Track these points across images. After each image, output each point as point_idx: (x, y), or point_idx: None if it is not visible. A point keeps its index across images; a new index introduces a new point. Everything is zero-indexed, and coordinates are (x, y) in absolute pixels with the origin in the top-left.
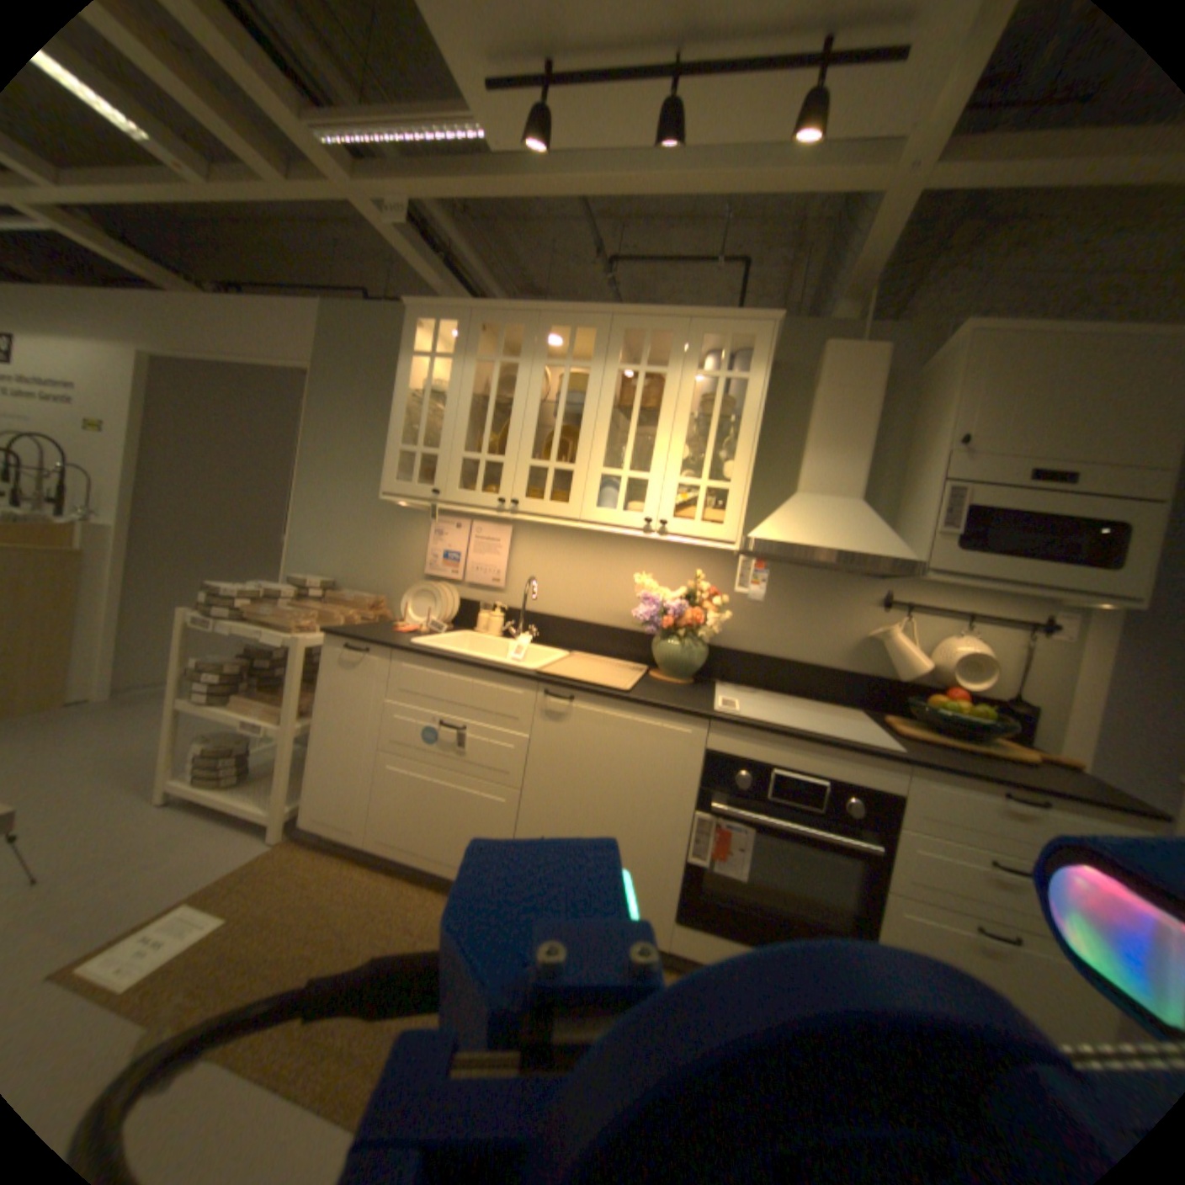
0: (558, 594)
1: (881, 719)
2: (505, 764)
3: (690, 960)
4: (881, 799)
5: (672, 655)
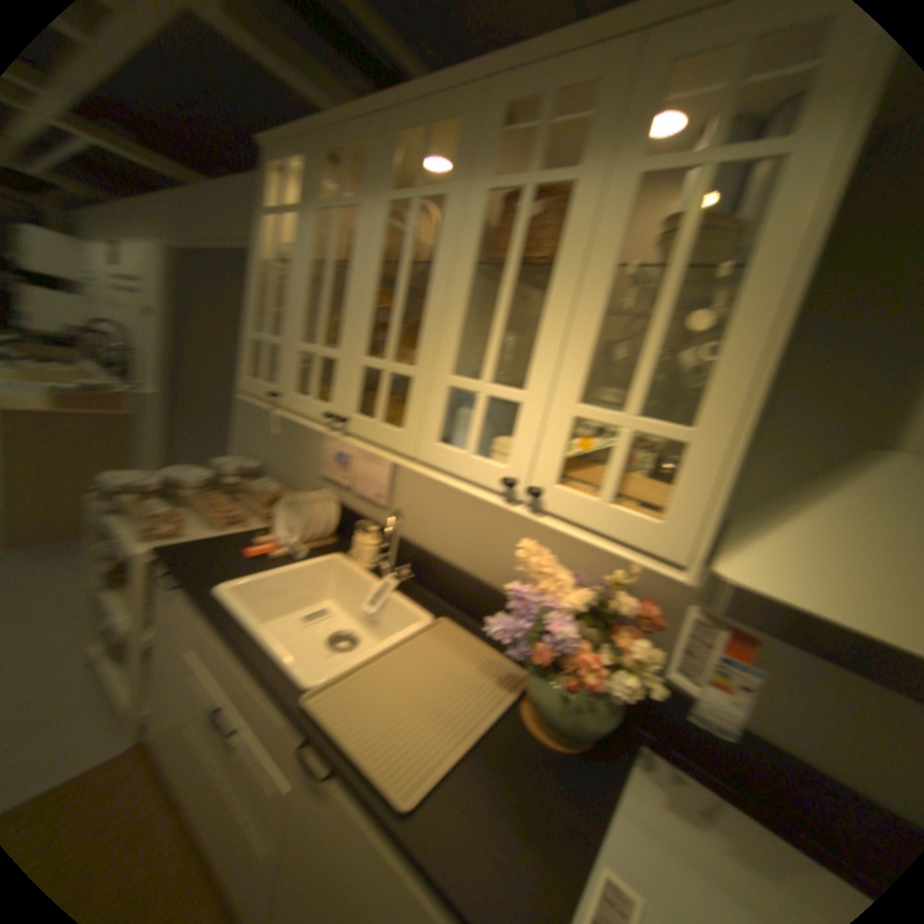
0: (447, 527)
1: None
2: (274, 806)
3: None
4: None
5: (557, 705)
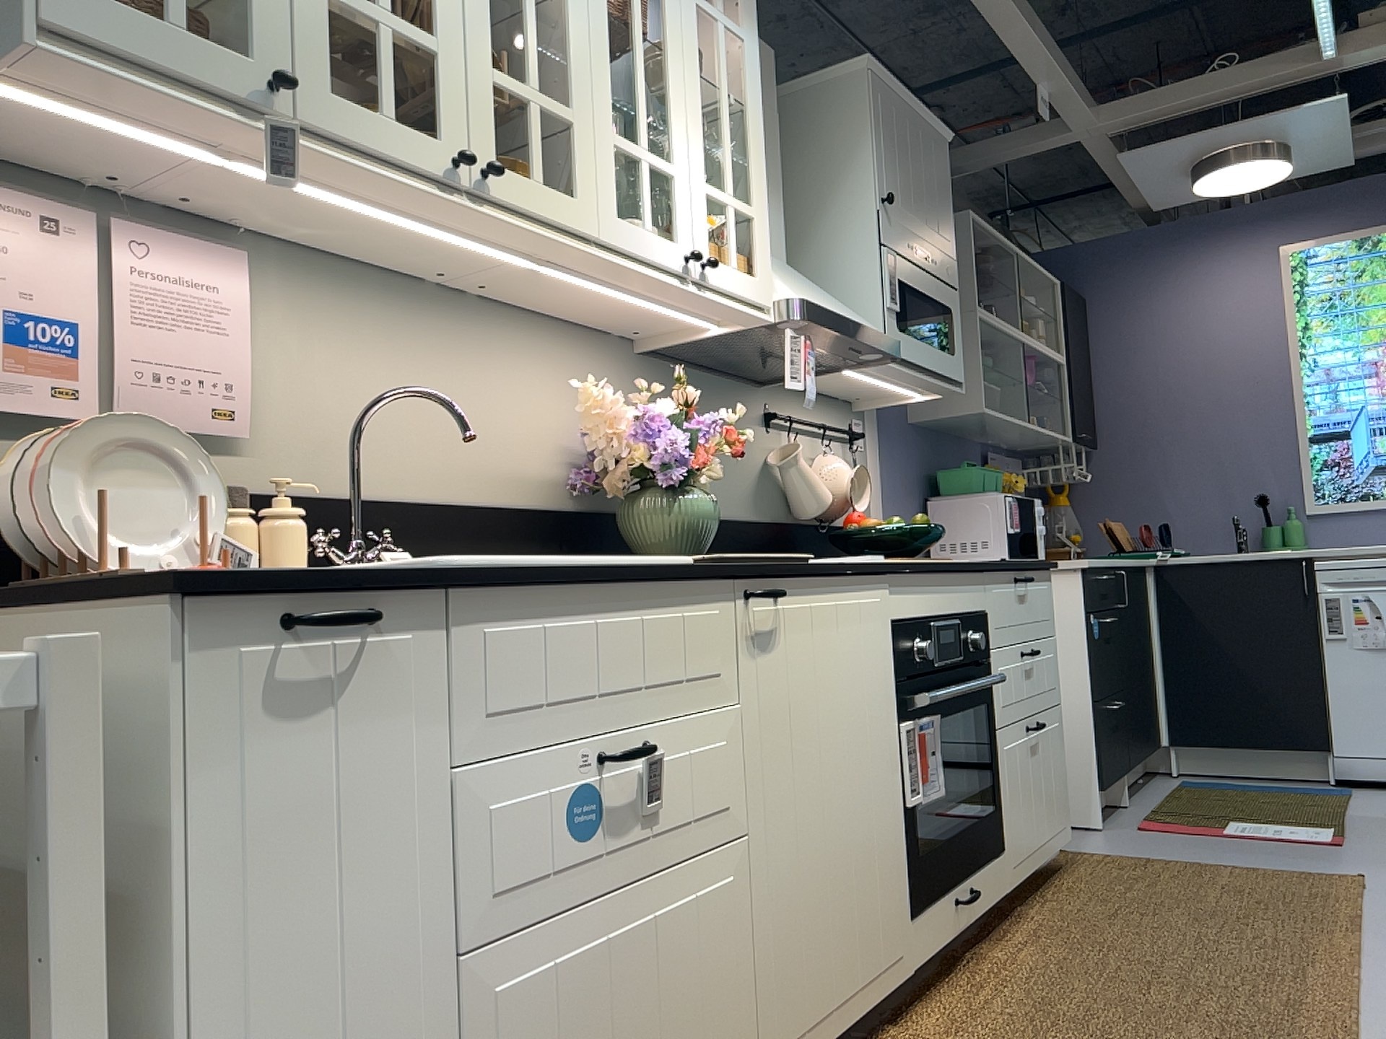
0: (381, 444)
1: None
2: (721, 793)
3: (927, 960)
4: (980, 620)
5: (694, 522)
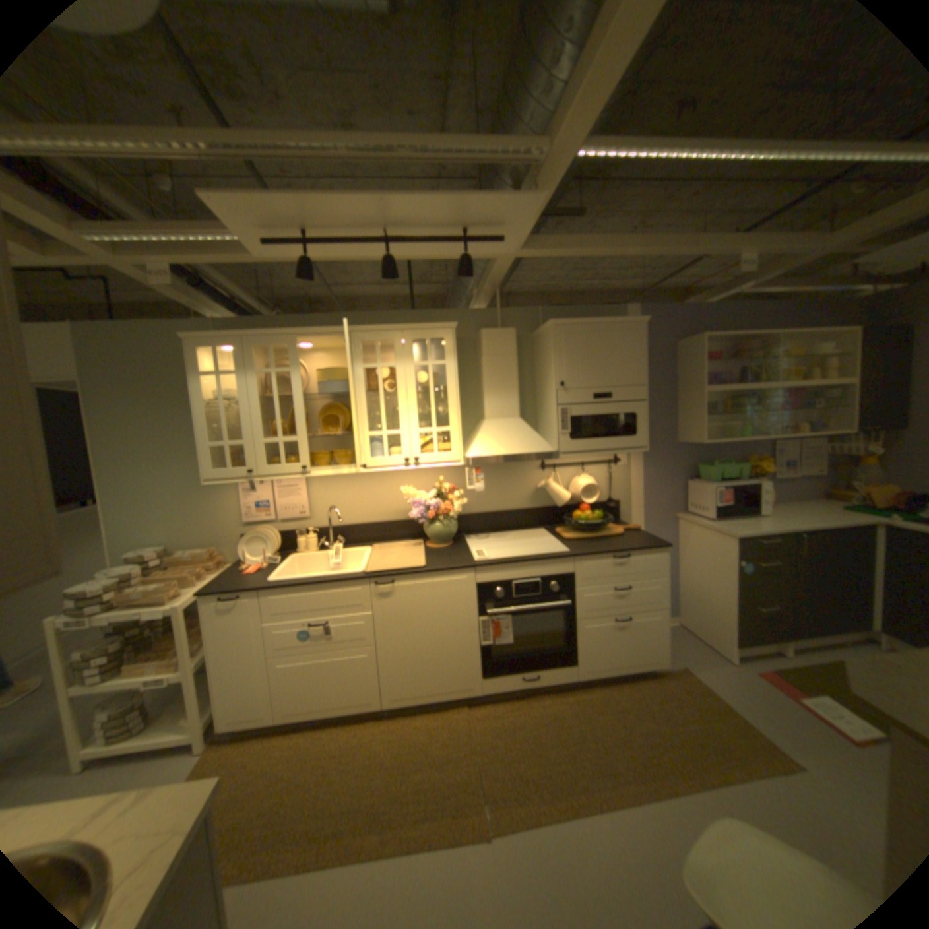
0: (351, 511)
1: (554, 533)
2: (362, 637)
3: (495, 696)
4: (565, 580)
5: (440, 534)
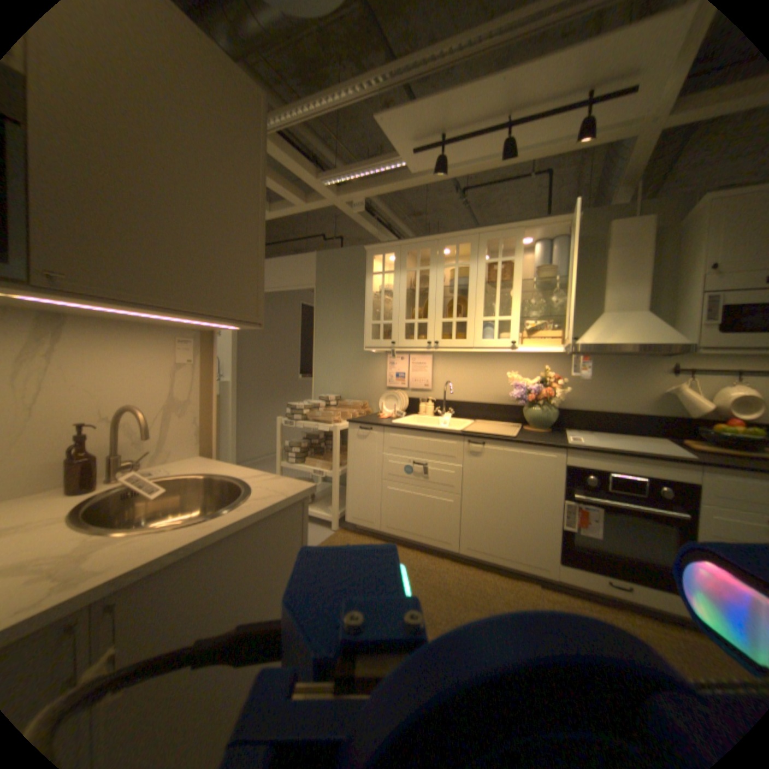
0: (461, 388)
1: (680, 442)
2: (450, 481)
3: (571, 585)
4: (682, 486)
5: (536, 416)
